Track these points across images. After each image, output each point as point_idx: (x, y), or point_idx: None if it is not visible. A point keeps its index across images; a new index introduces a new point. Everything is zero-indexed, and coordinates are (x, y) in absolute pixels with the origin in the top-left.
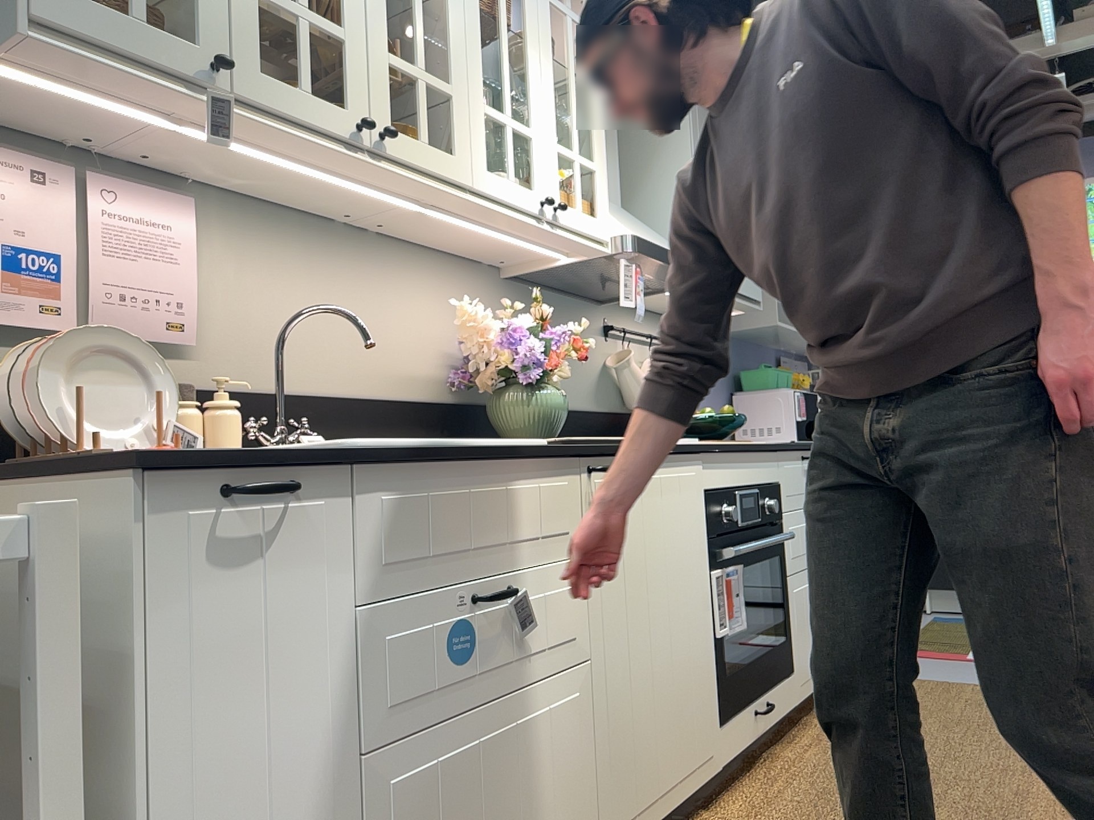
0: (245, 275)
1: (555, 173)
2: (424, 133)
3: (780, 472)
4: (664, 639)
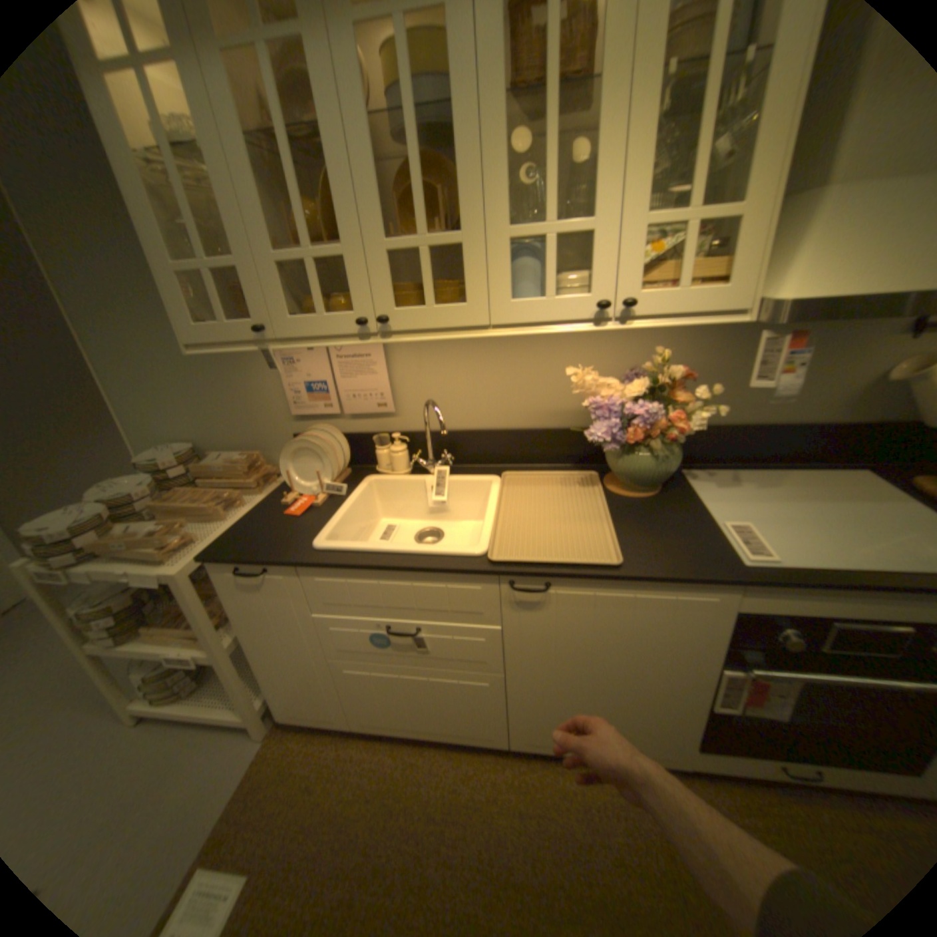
0: (423, 367)
1: (636, 258)
2: (429, 299)
3: None
4: (612, 690)
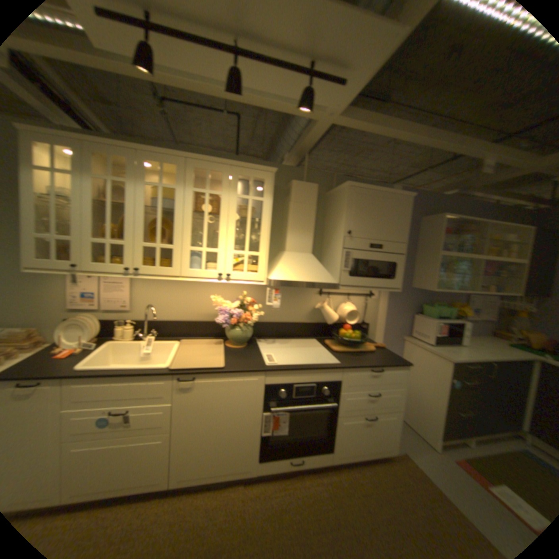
0: (147, 290)
1: (230, 262)
2: (156, 264)
3: (342, 377)
4: (220, 432)
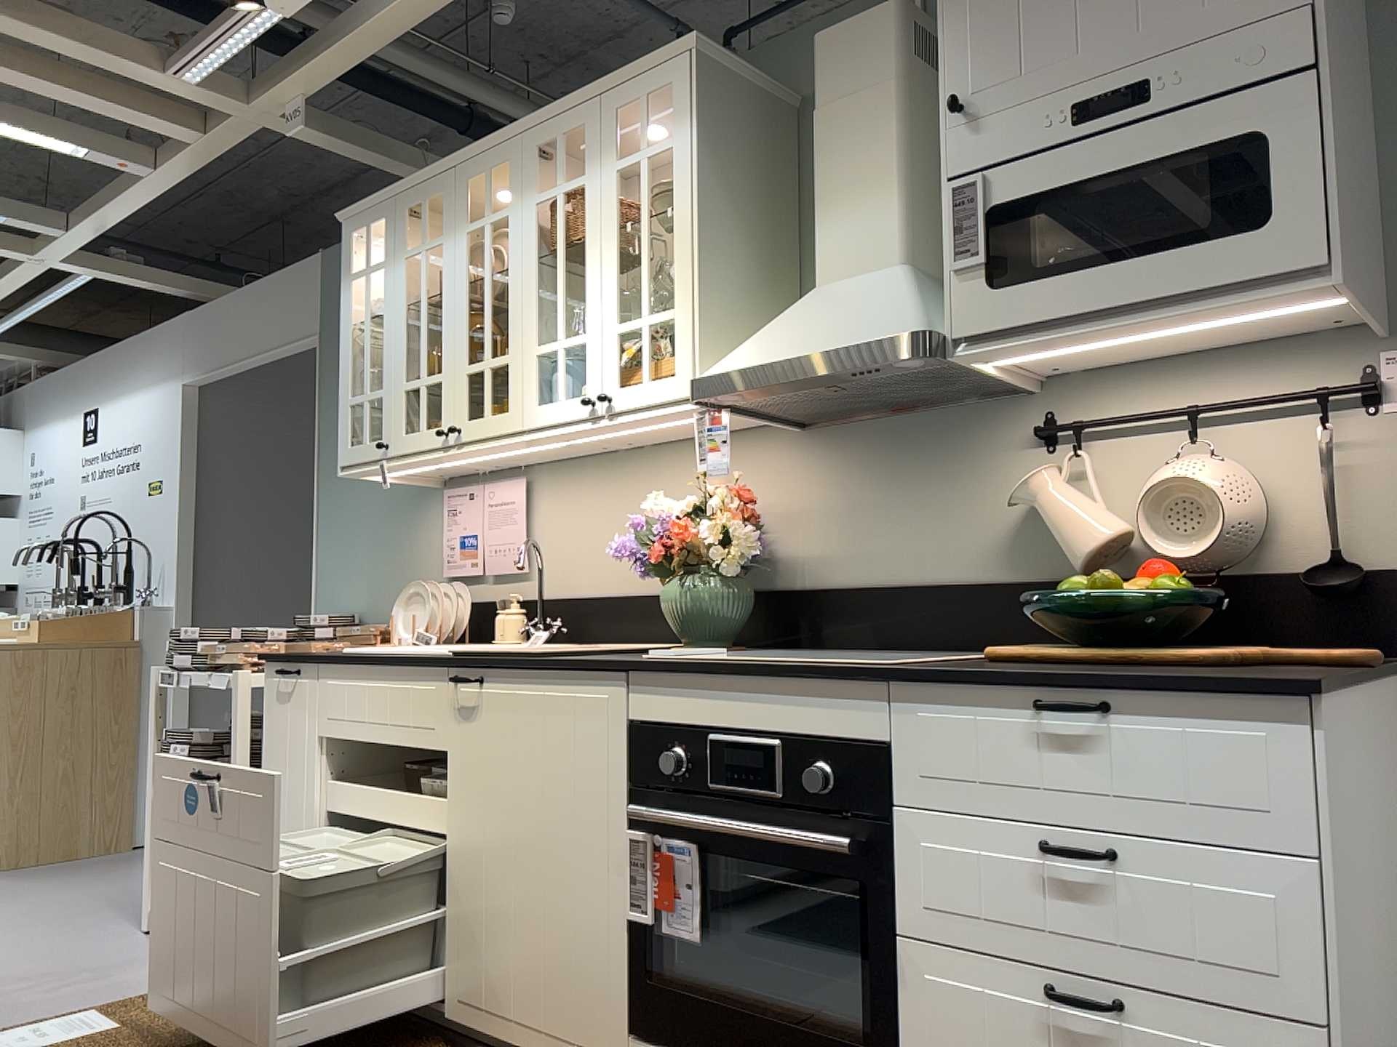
0: (558, 515)
1: (611, 359)
2: (485, 409)
3: (891, 725)
4: (532, 869)
